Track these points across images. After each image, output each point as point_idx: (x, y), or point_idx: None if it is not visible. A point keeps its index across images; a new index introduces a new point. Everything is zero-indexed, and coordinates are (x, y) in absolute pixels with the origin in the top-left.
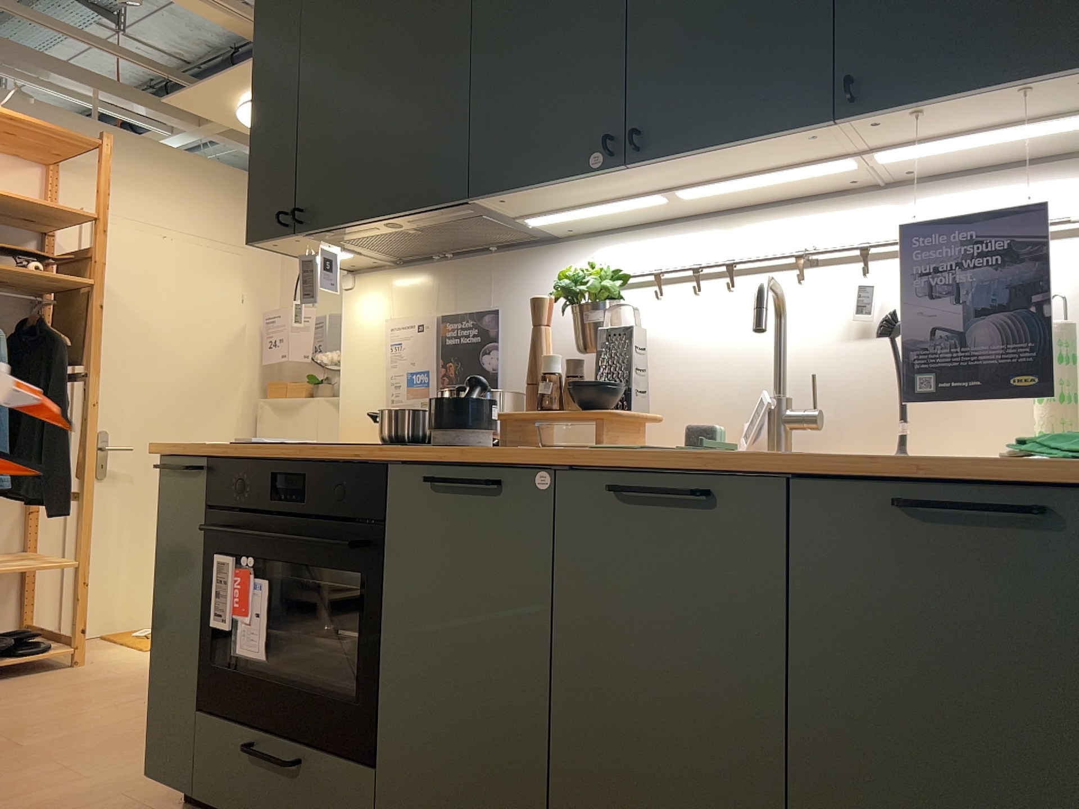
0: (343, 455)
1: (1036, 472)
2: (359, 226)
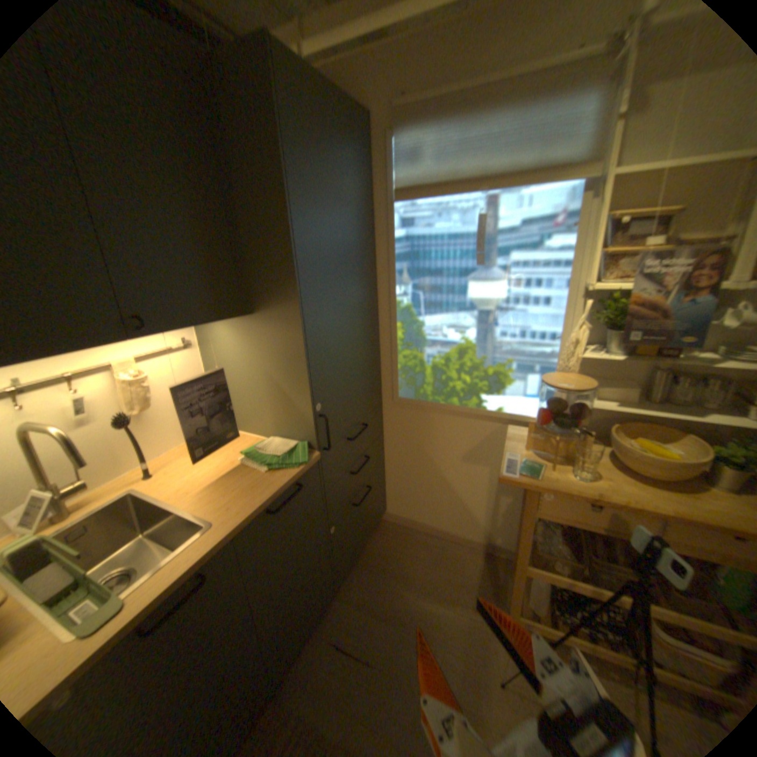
0: None
1: (291, 476)
2: None
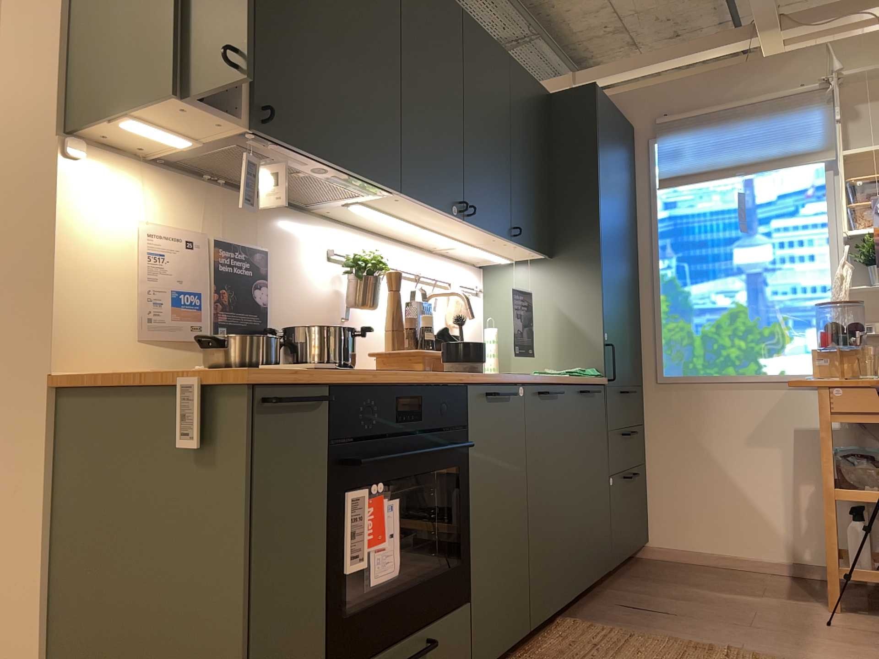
0: (439, 379)
1: (591, 380)
2: (309, 158)
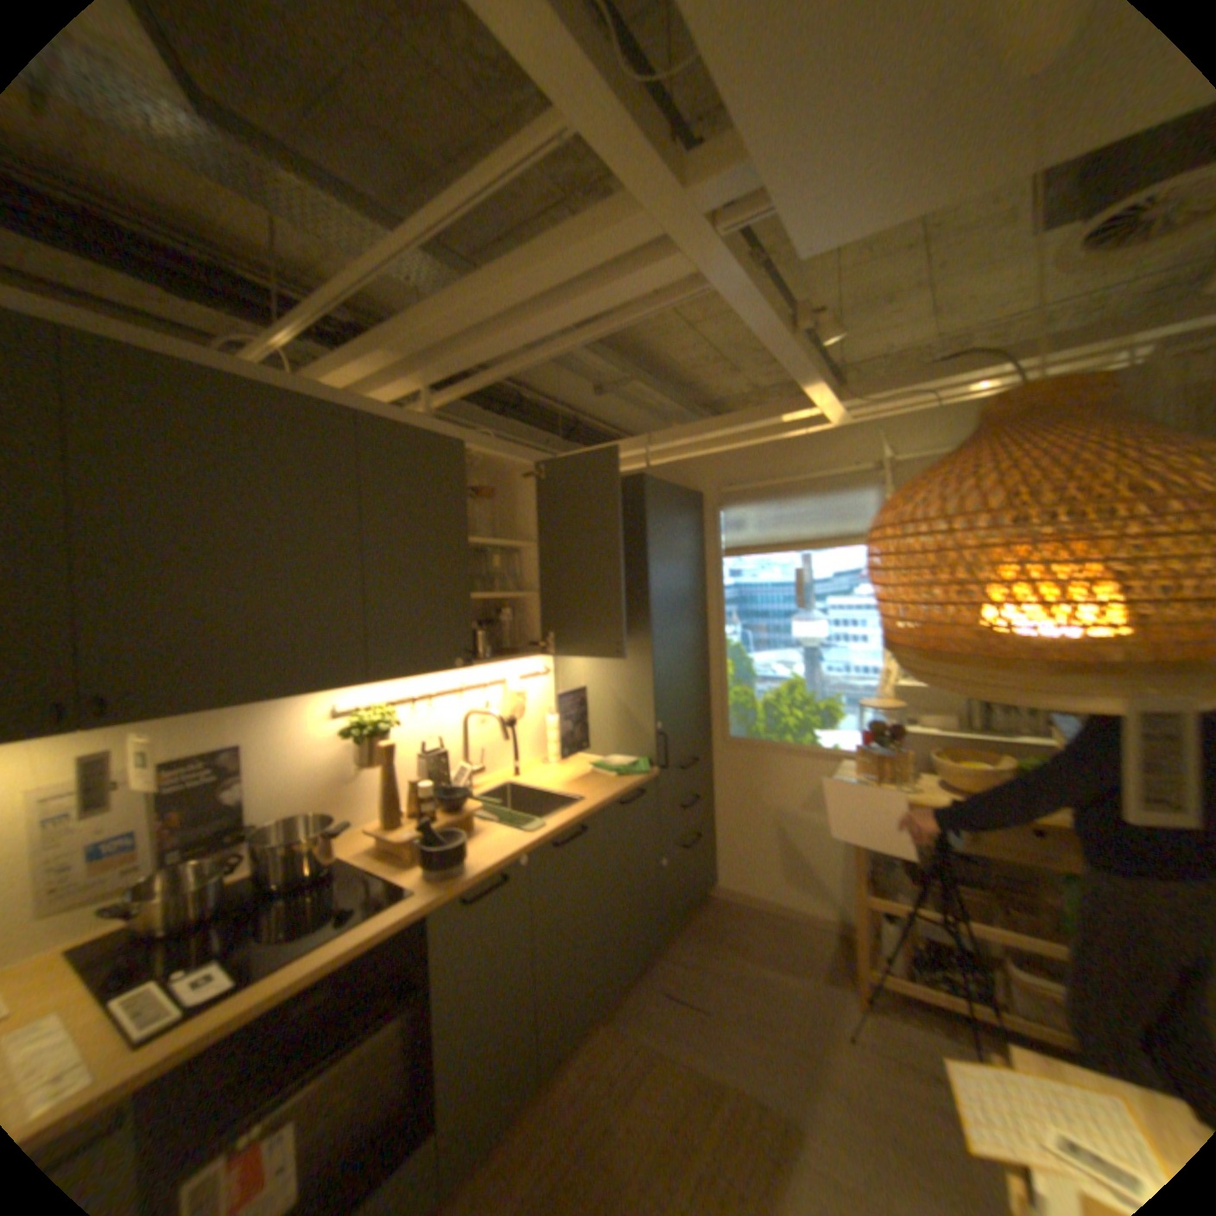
0: (377, 935)
1: (636, 782)
2: (209, 711)
